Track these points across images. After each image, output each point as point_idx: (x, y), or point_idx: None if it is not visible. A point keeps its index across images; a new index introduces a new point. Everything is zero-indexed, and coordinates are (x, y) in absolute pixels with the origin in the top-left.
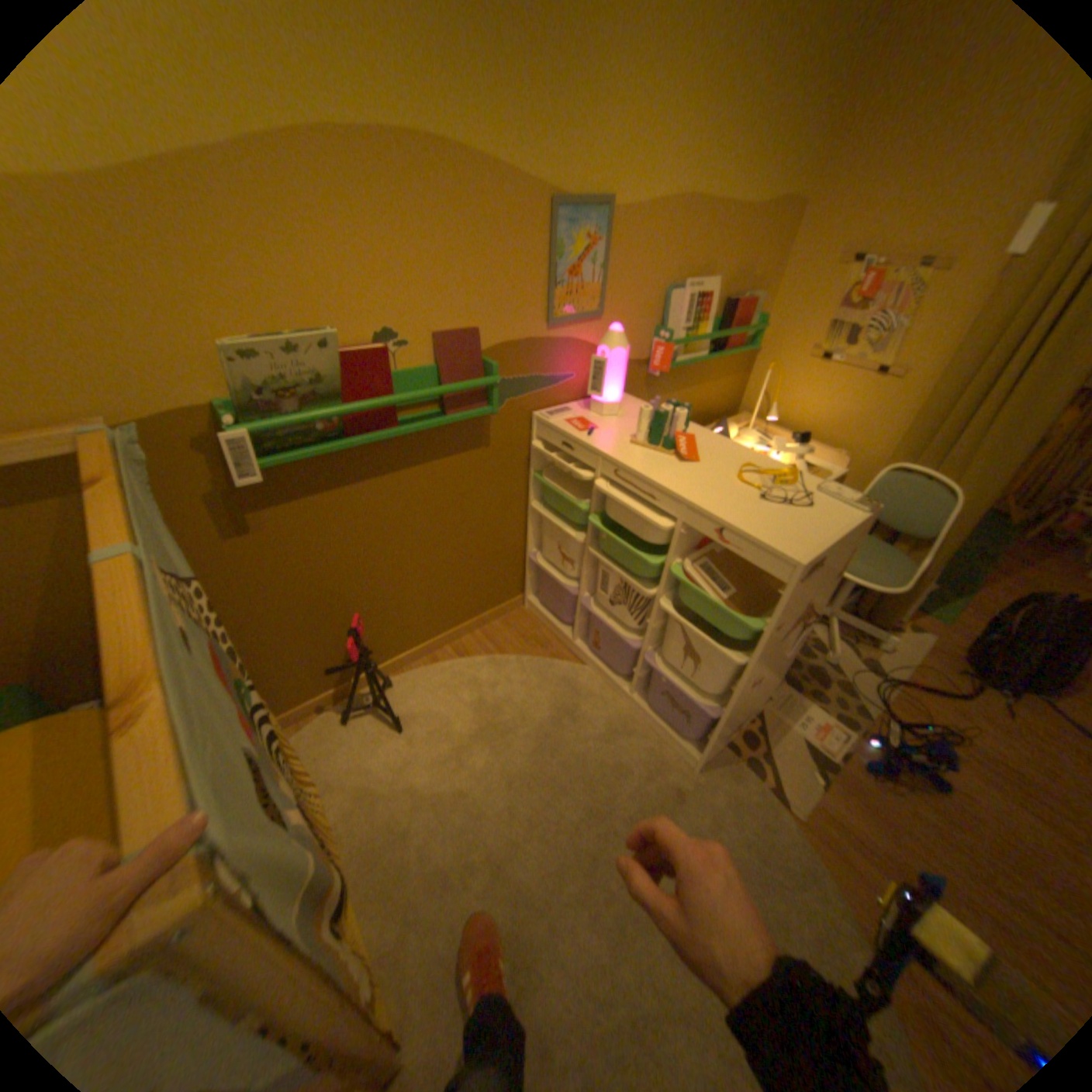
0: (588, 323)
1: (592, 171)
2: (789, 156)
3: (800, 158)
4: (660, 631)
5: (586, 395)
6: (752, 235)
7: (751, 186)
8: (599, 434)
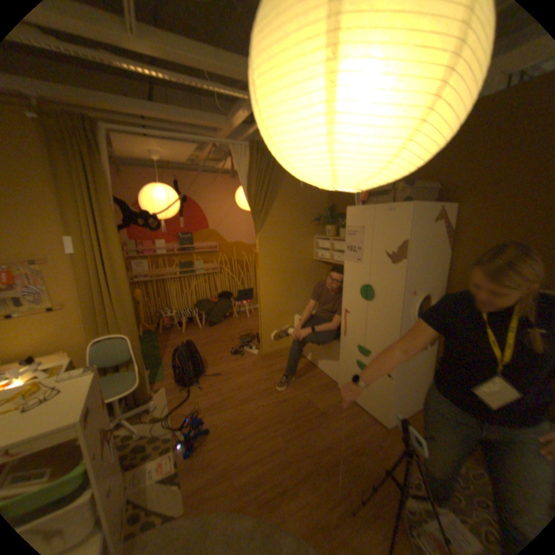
0: None
1: None
2: None
3: None
4: None
5: None
6: None
7: None
8: None
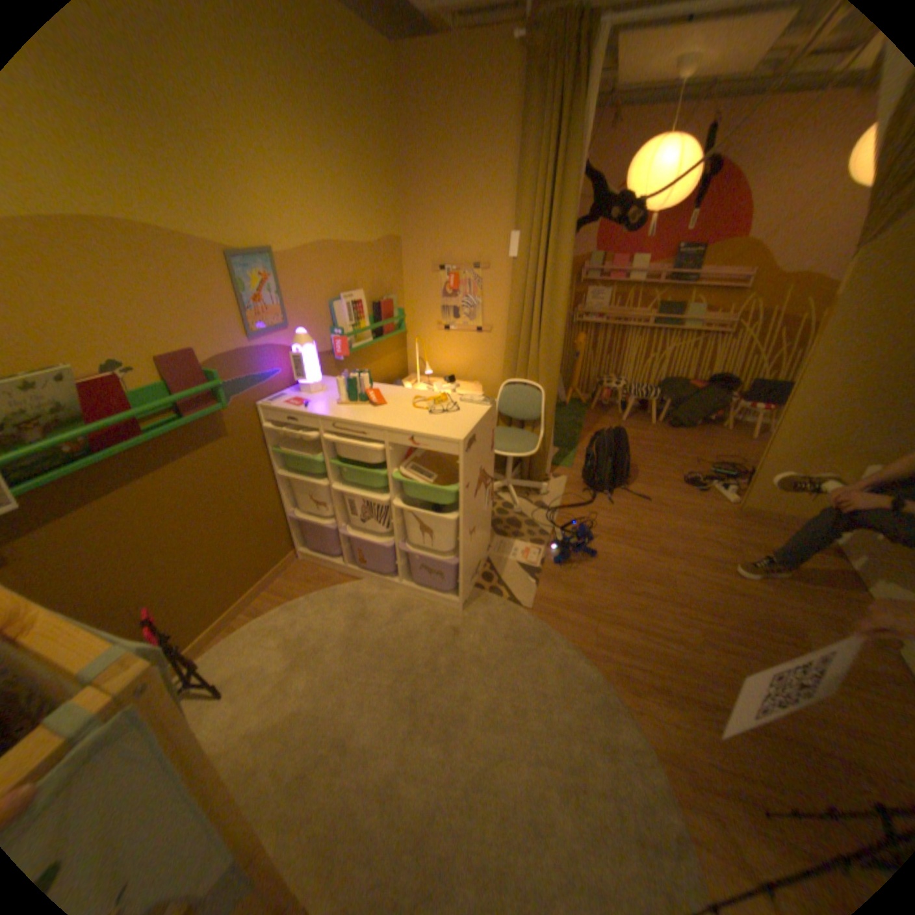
0: (279, 332)
1: (249, 233)
2: (379, 214)
3: (386, 215)
4: (402, 526)
5: (295, 383)
6: (374, 262)
7: (362, 233)
8: (313, 405)
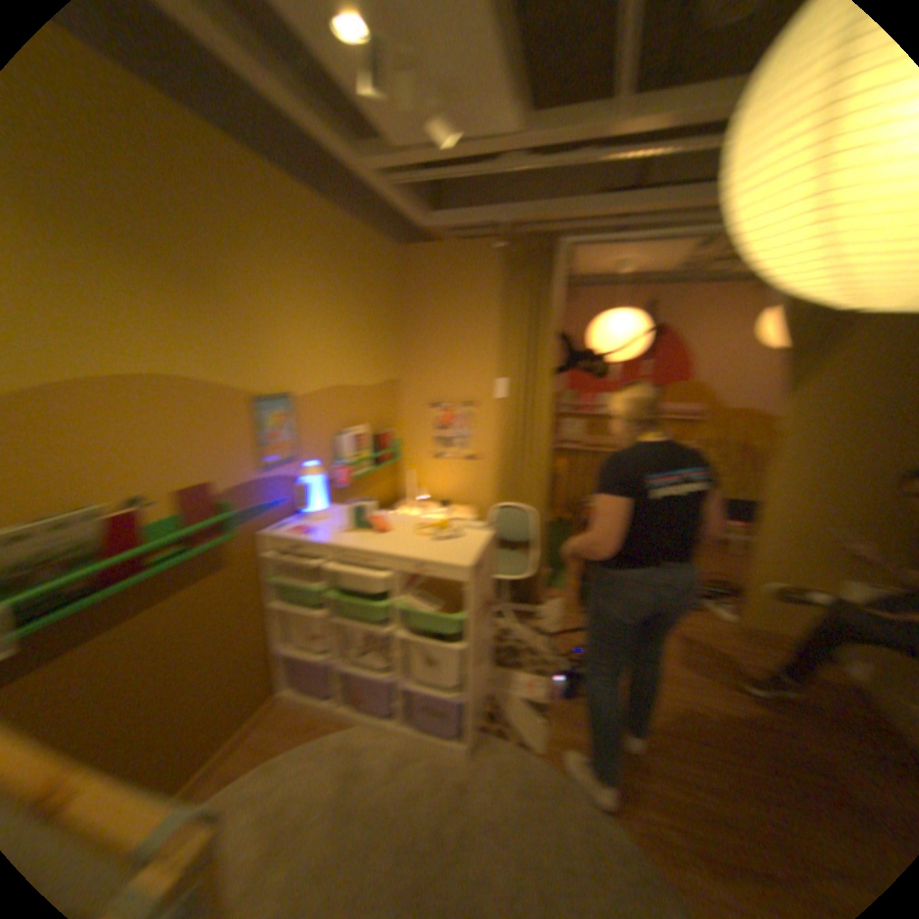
0: (294, 463)
1: (281, 381)
2: (387, 362)
3: (393, 363)
4: (406, 659)
5: (303, 509)
6: (380, 400)
7: (372, 378)
8: (323, 531)
